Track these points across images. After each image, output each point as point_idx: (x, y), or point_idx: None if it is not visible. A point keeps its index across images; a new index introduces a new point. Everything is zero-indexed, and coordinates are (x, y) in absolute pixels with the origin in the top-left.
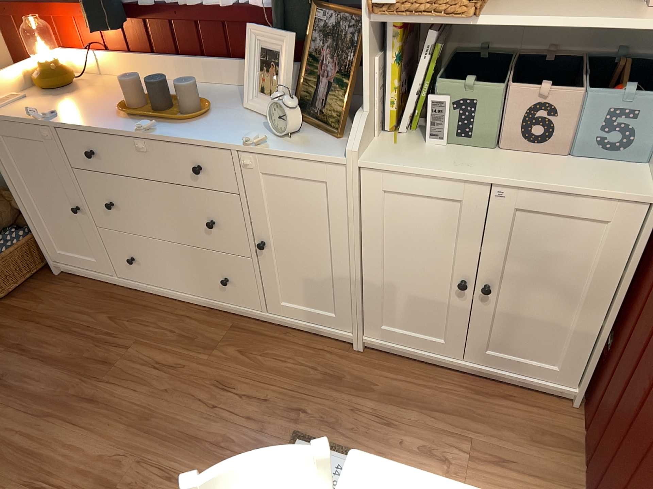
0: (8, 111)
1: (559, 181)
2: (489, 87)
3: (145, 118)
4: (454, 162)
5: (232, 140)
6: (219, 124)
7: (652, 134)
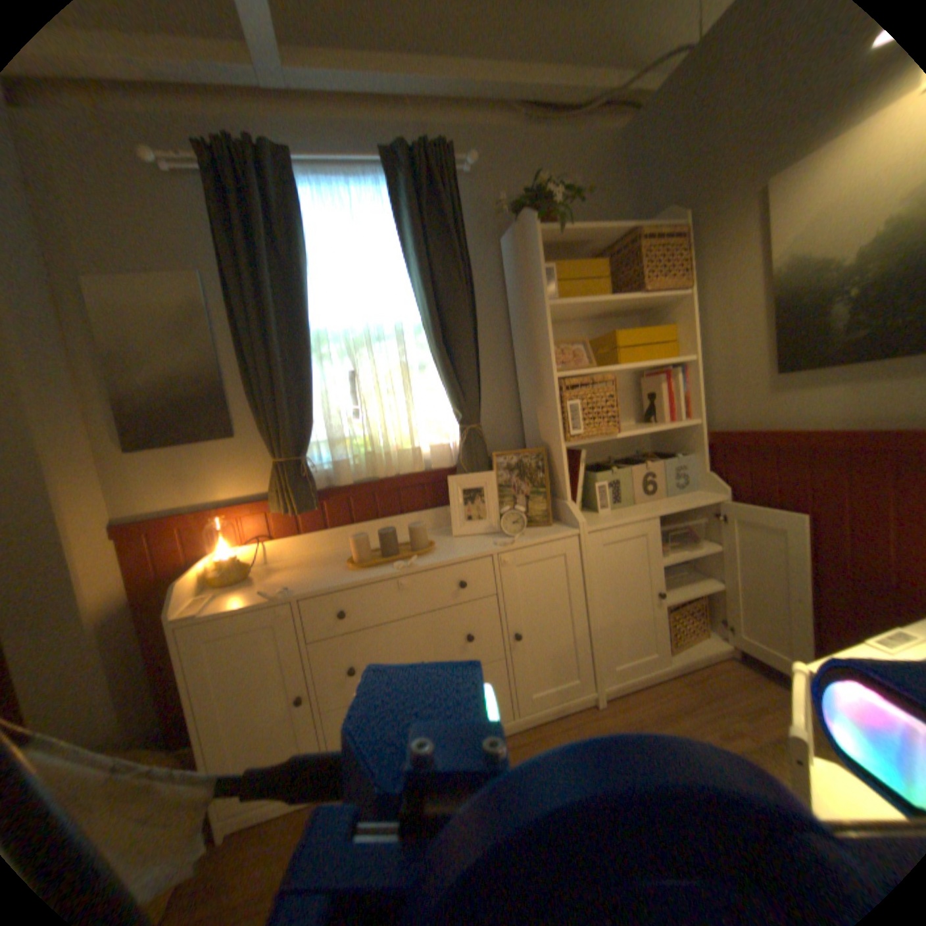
0: (181, 615)
1: (686, 502)
2: (622, 468)
3: (383, 560)
4: (628, 512)
5: (481, 547)
6: (448, 546)
7: (699, 471)
